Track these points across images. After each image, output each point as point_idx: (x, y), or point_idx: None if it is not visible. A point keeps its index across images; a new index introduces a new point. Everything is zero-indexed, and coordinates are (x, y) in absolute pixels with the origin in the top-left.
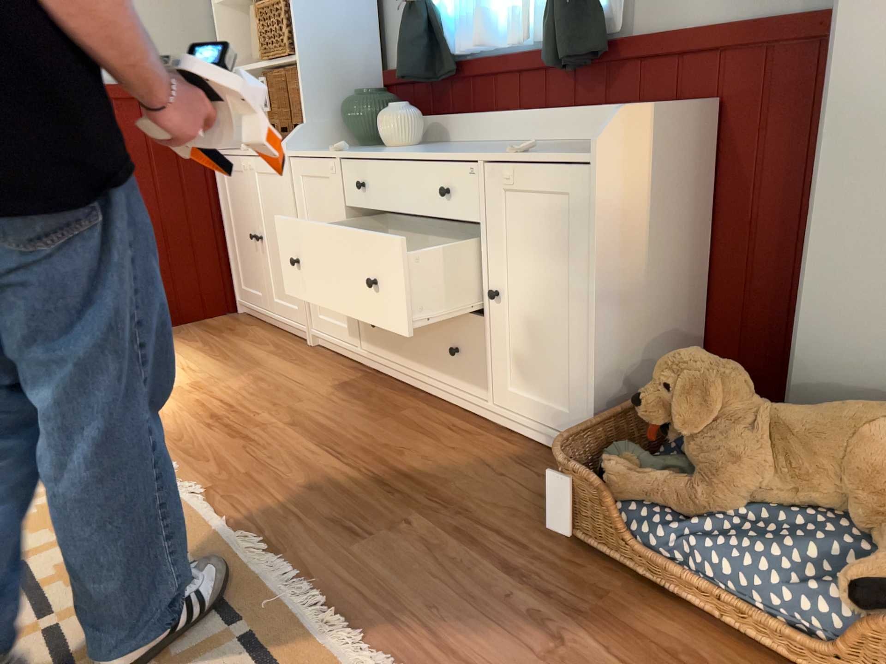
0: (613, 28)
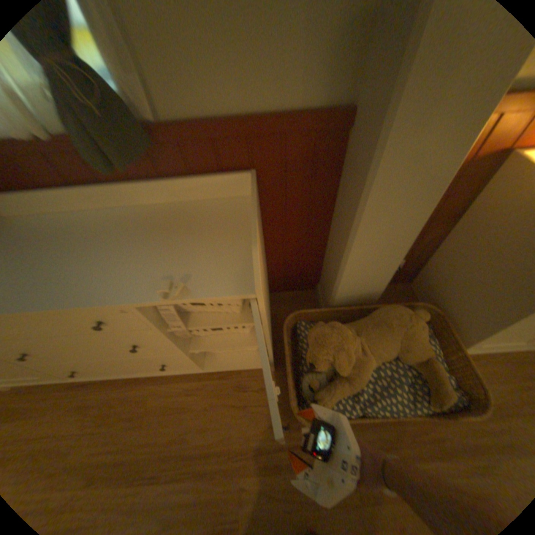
0: (142, 109)
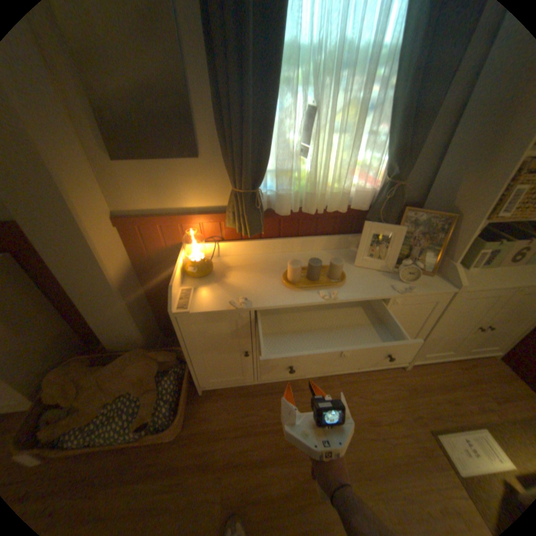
0: None
